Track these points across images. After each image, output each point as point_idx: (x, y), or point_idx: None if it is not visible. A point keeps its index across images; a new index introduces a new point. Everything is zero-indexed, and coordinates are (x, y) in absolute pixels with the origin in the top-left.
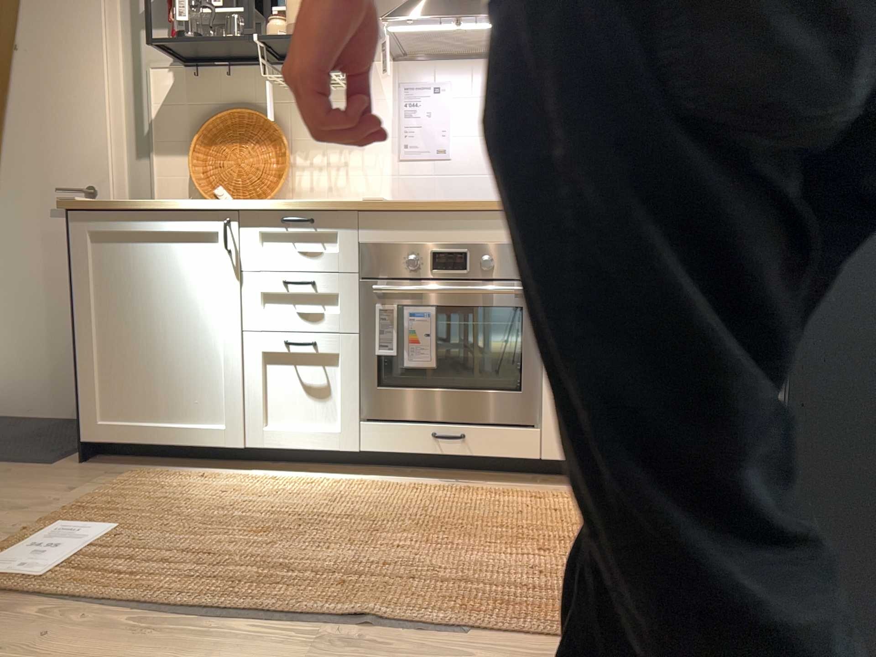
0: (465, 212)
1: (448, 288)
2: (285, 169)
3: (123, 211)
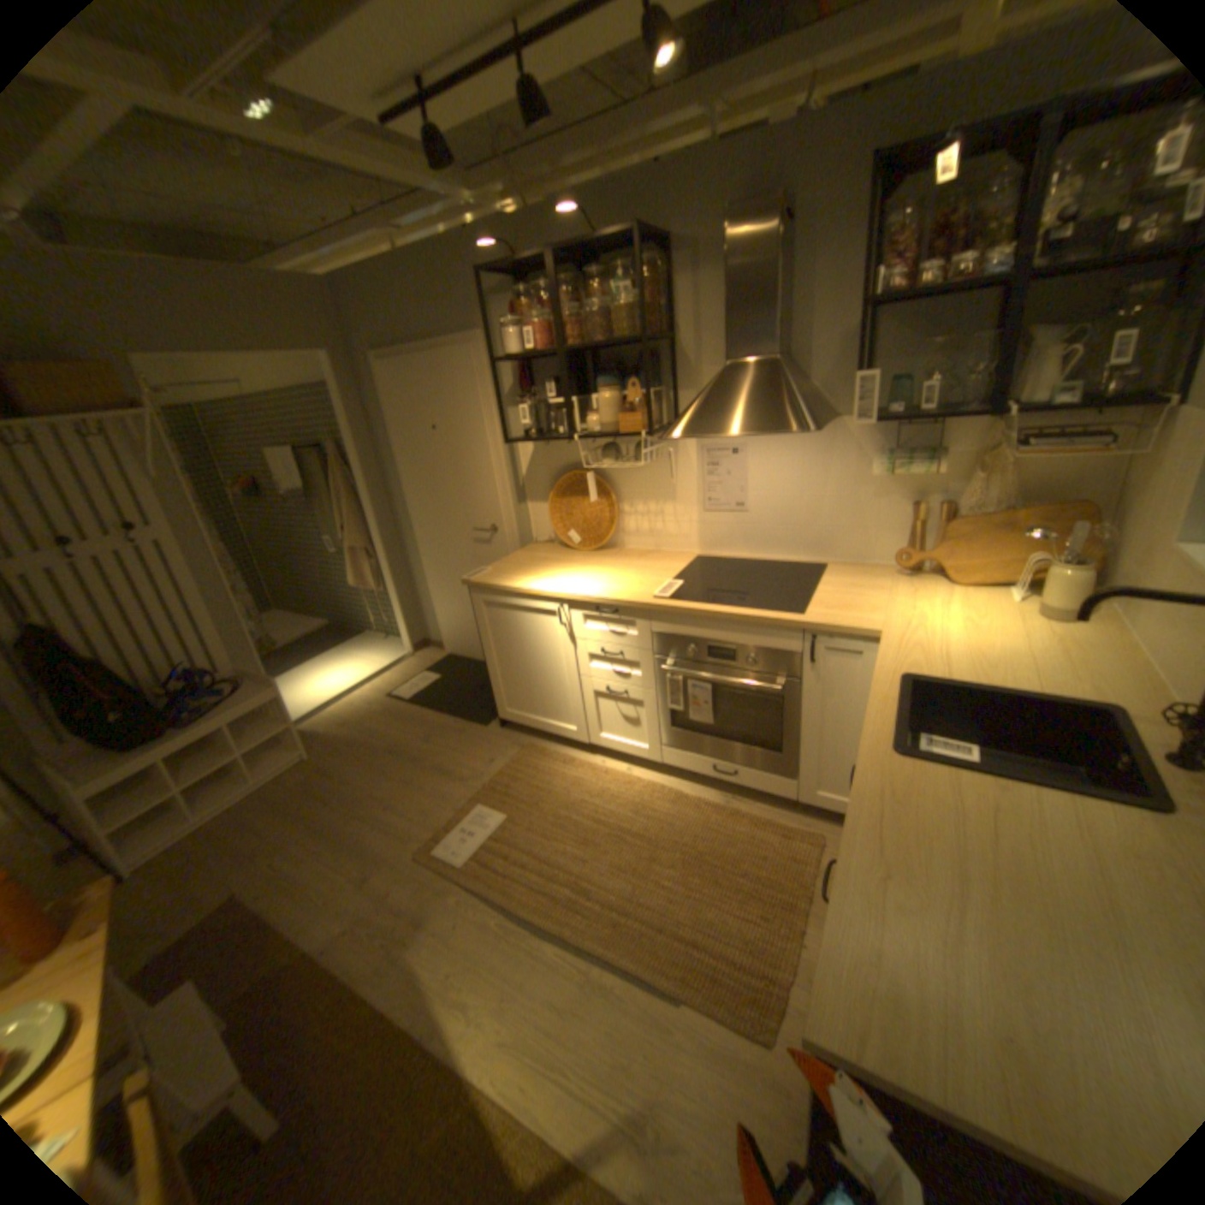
0: (731, 620)
1: (715, 679)
2: (614, 520)
3: (497, 590)
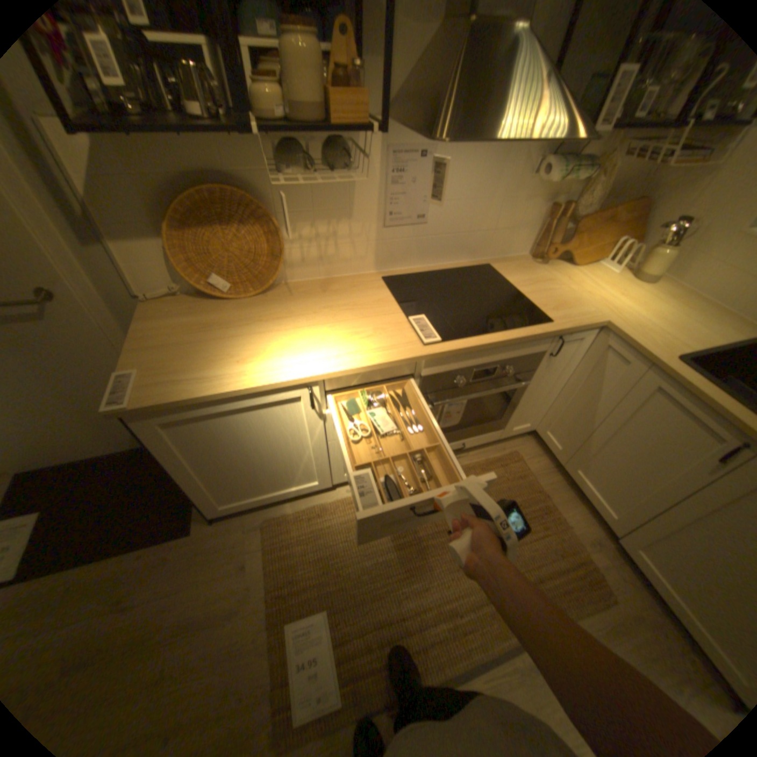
0: (504, 344)
1: (484, 395)
2: (282, 251)
3: (194, 402)
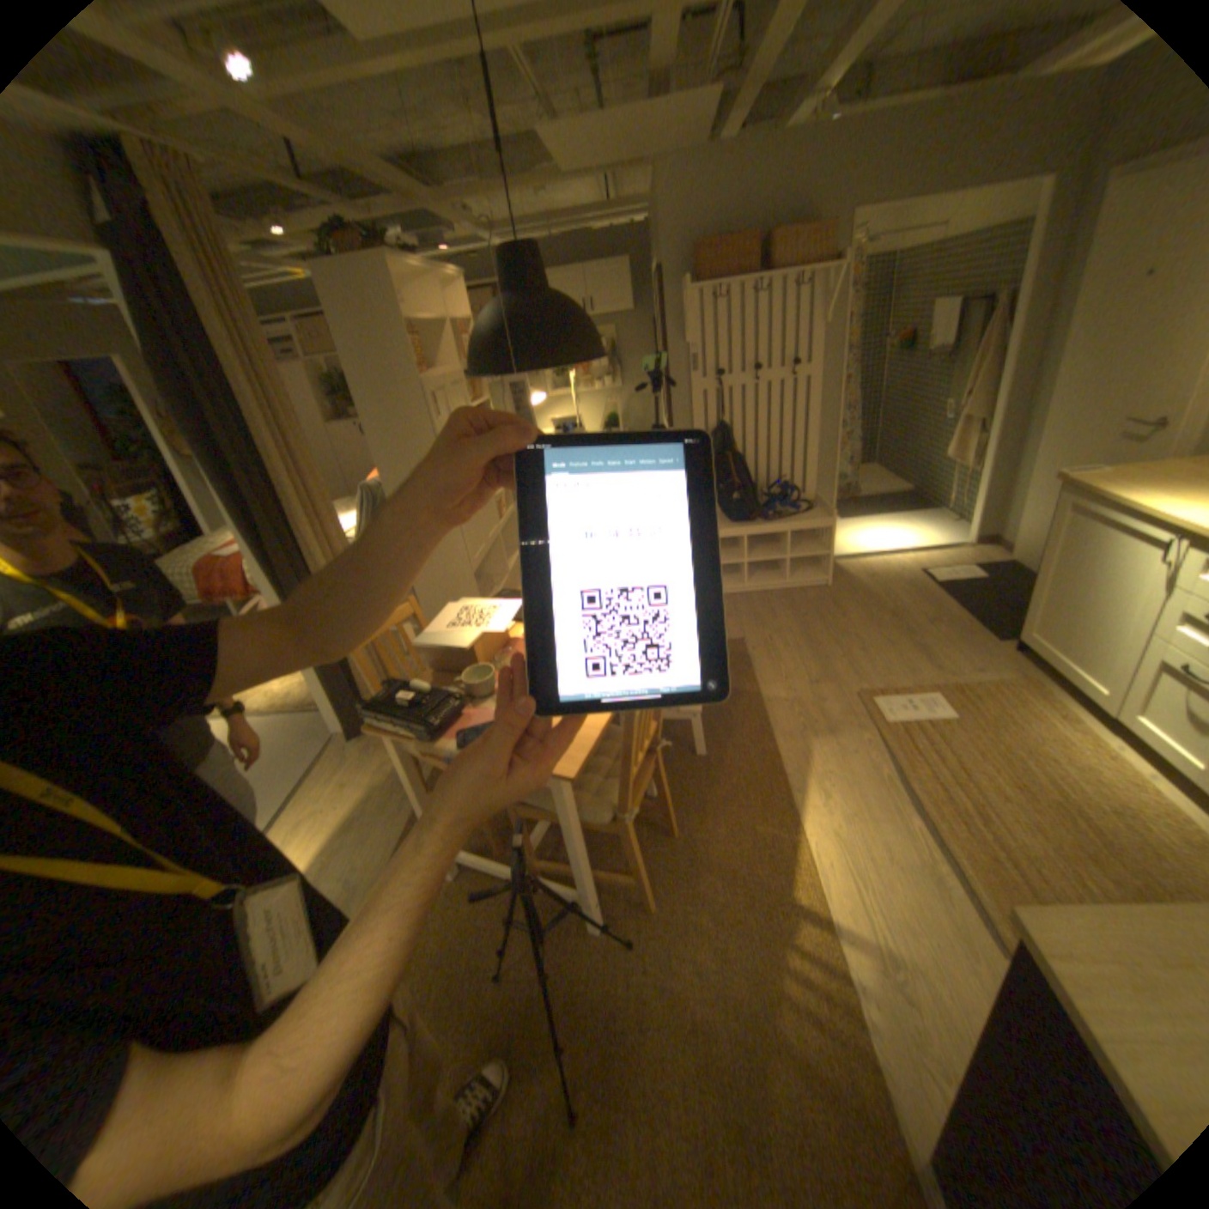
0: None
1: None
2: None
3: (1096, 496)
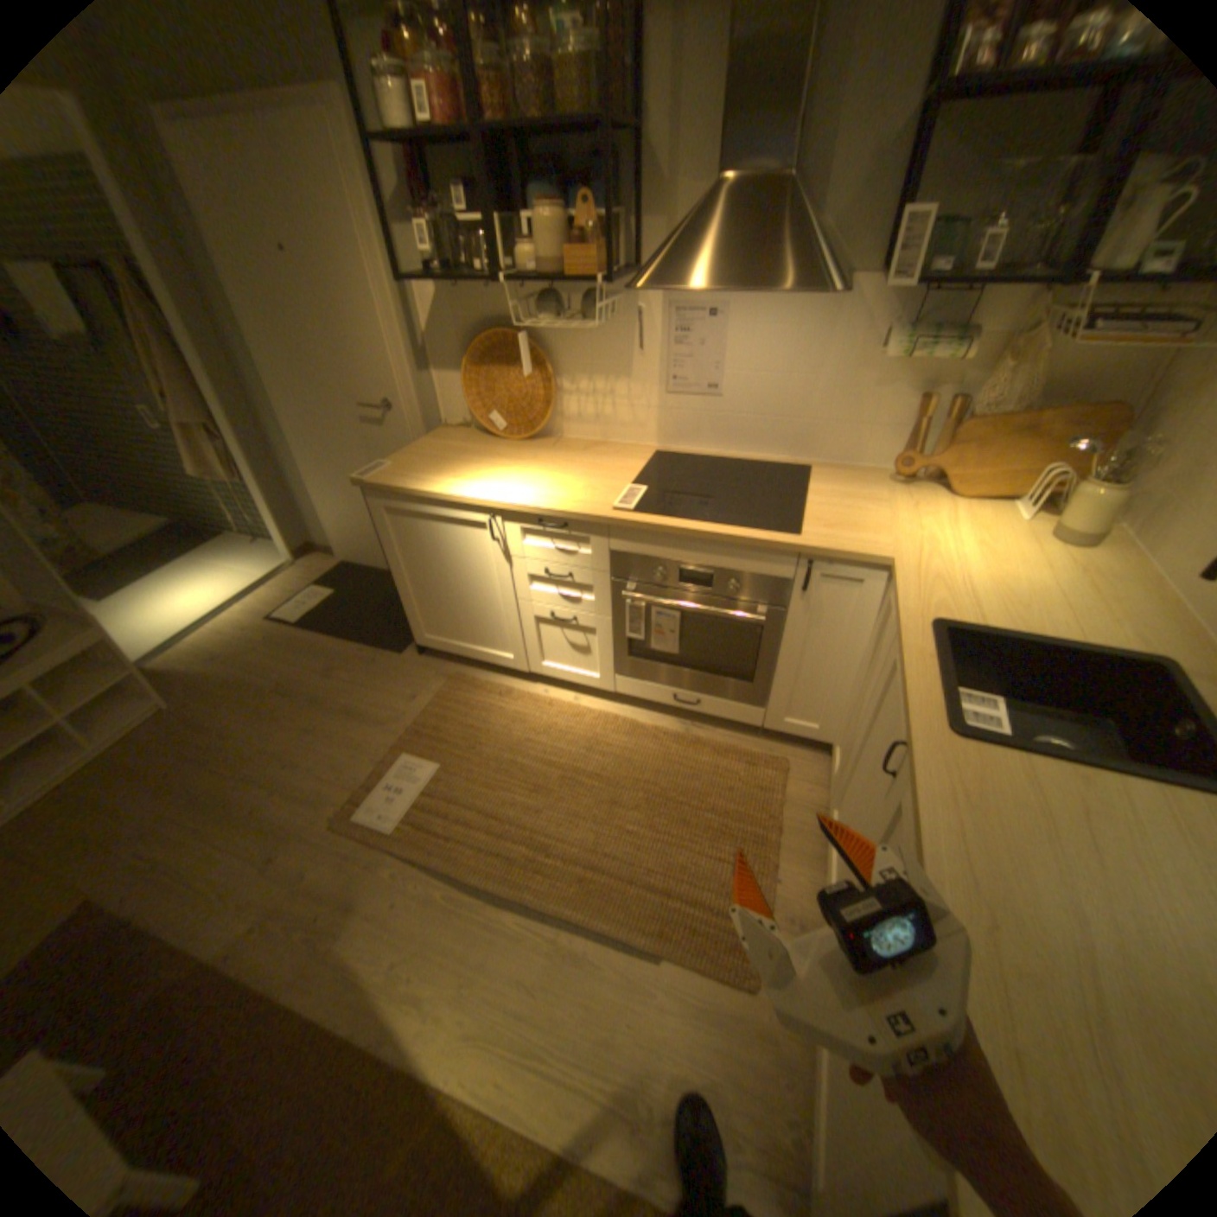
0: (713, 541)
1: (688, 609)
2: (552, 400)
3: (405, 495)
